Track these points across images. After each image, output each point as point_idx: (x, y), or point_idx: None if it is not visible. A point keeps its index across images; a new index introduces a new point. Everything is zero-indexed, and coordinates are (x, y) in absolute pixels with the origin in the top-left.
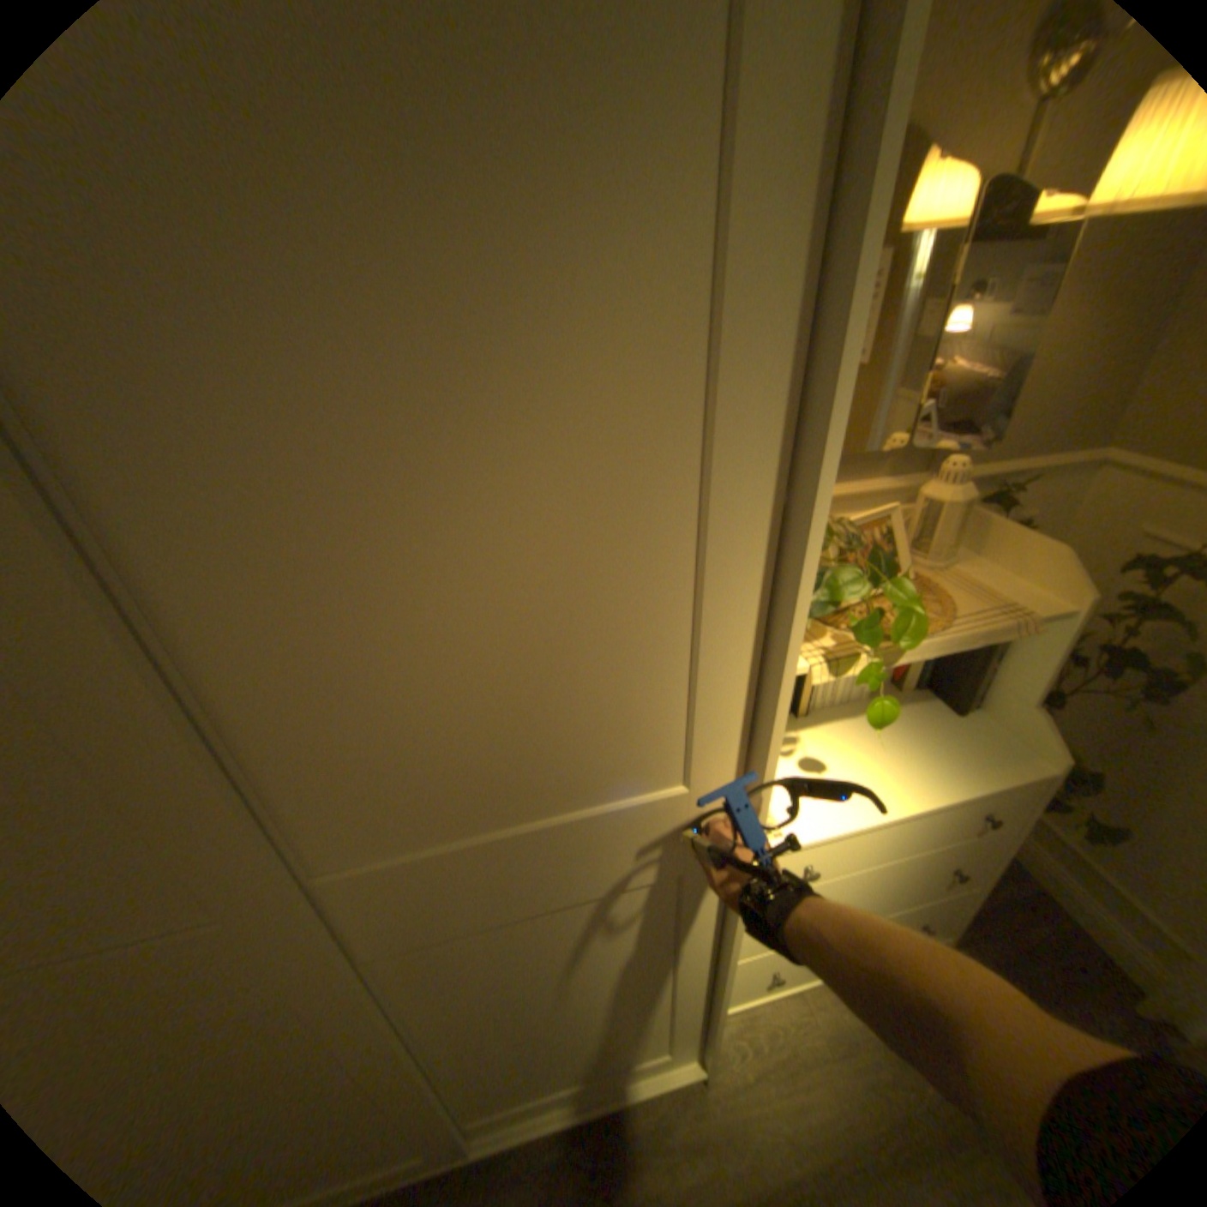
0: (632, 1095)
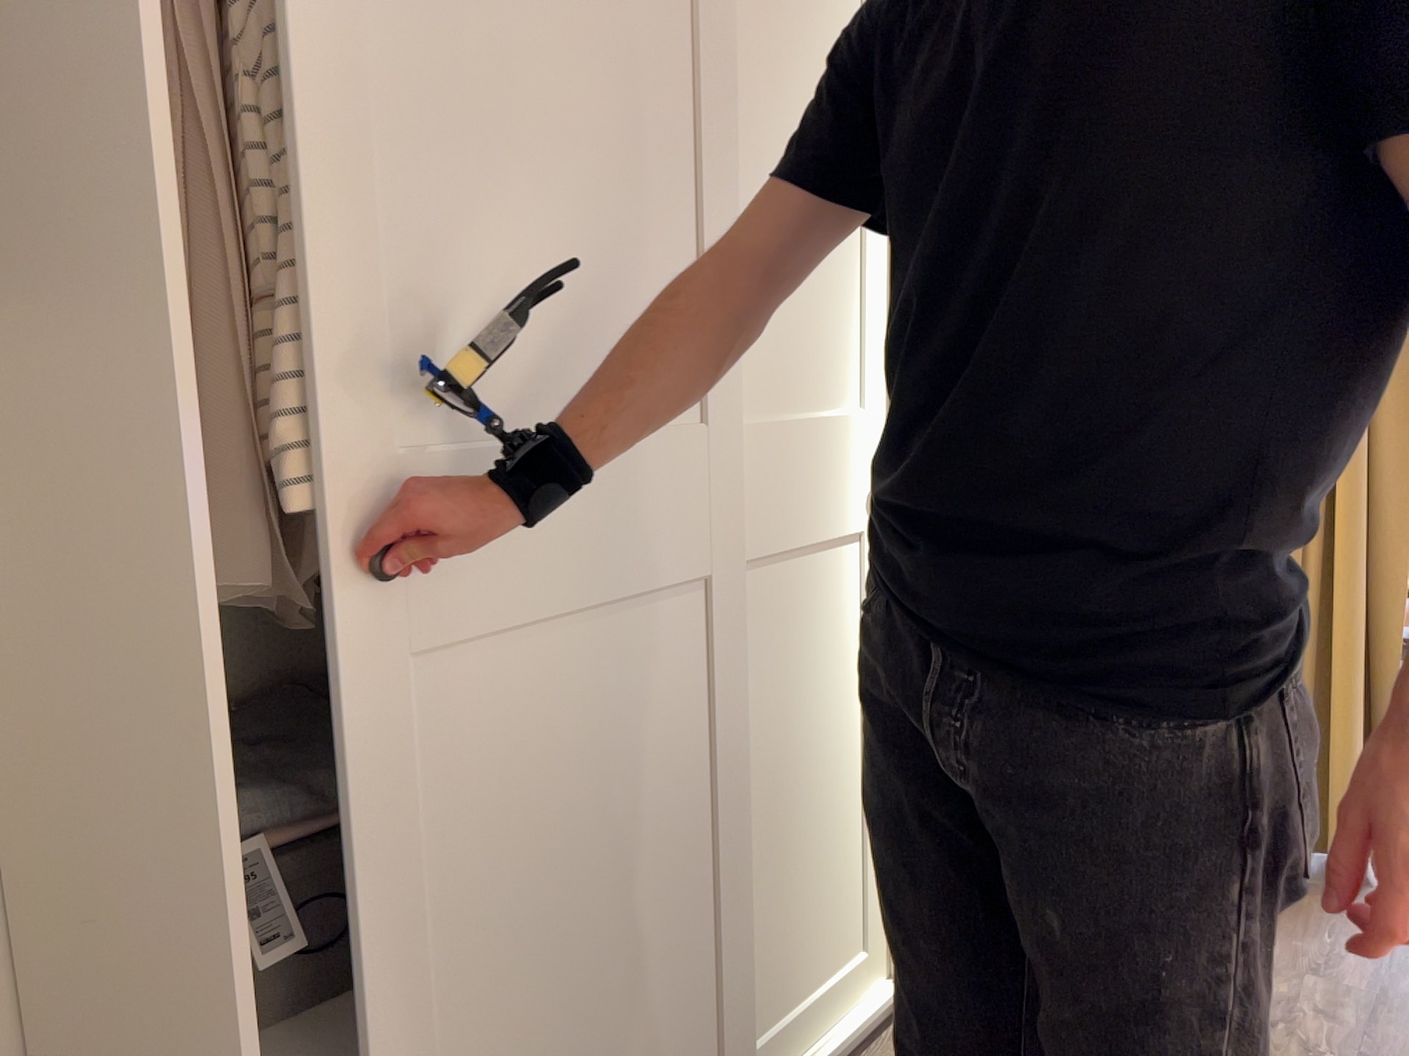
0: (847, 1022)
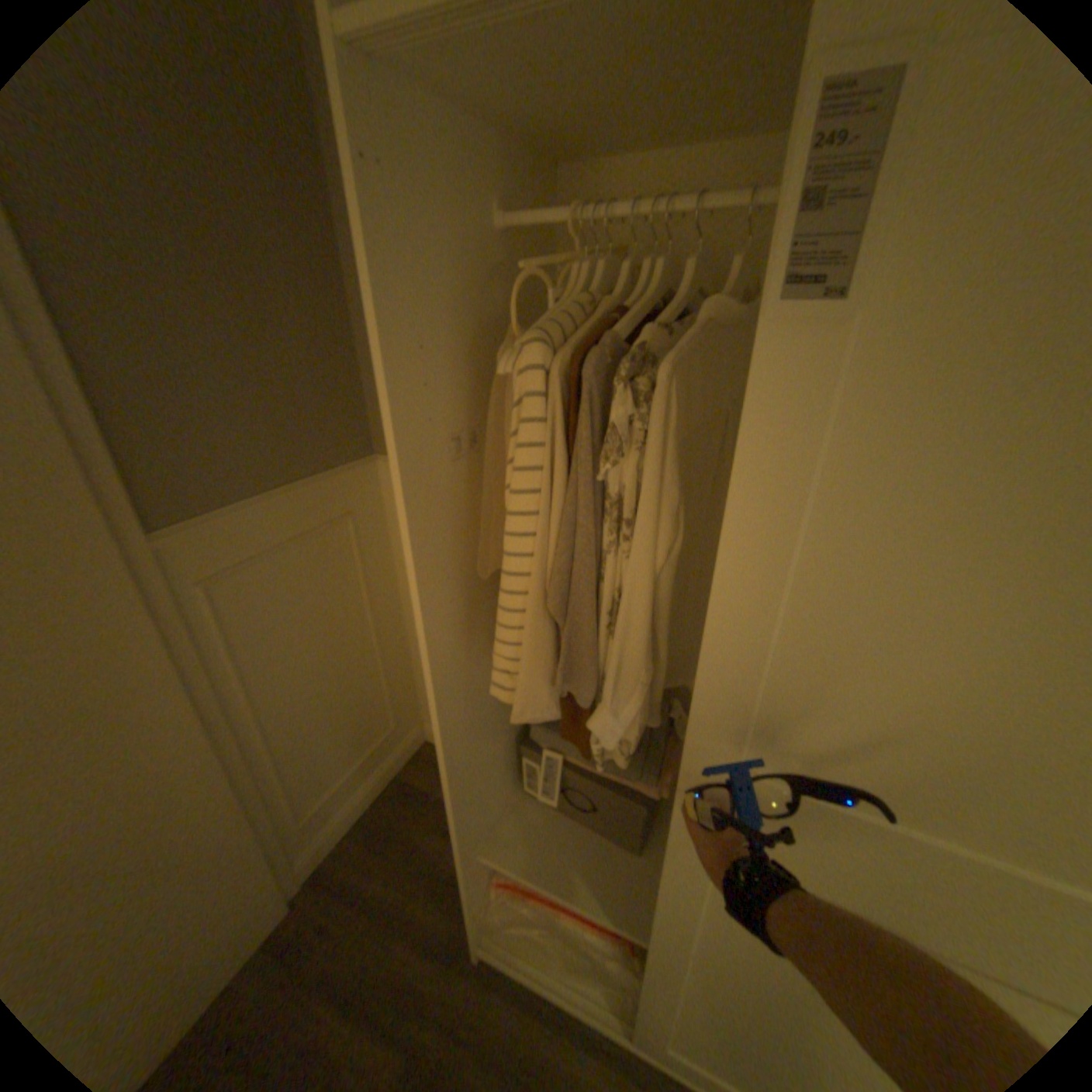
0: None
